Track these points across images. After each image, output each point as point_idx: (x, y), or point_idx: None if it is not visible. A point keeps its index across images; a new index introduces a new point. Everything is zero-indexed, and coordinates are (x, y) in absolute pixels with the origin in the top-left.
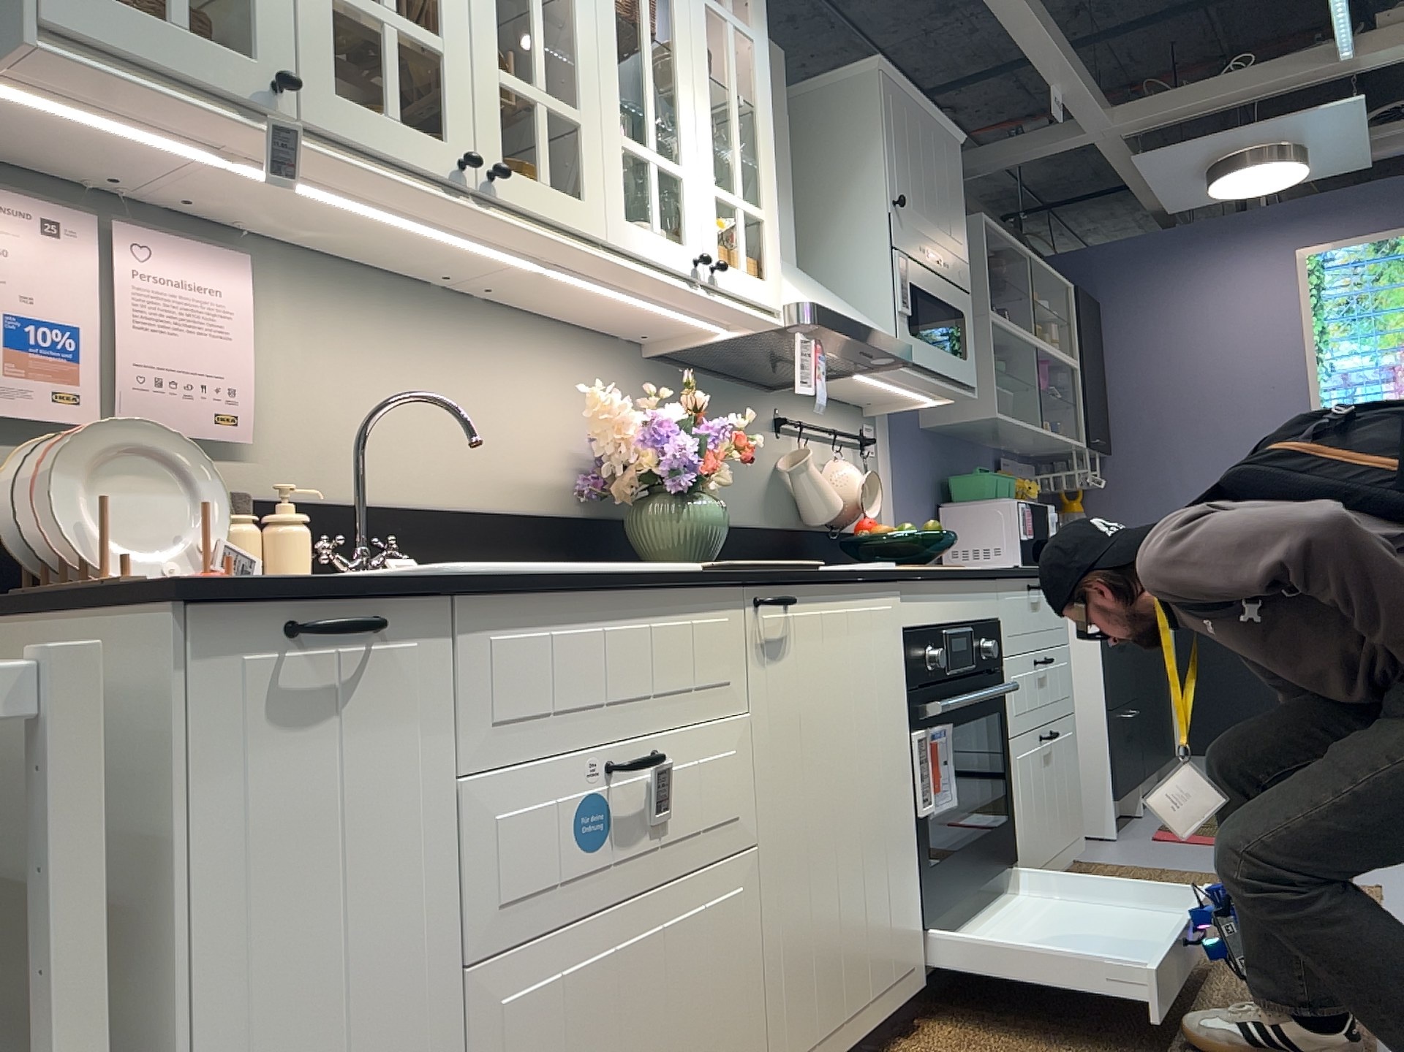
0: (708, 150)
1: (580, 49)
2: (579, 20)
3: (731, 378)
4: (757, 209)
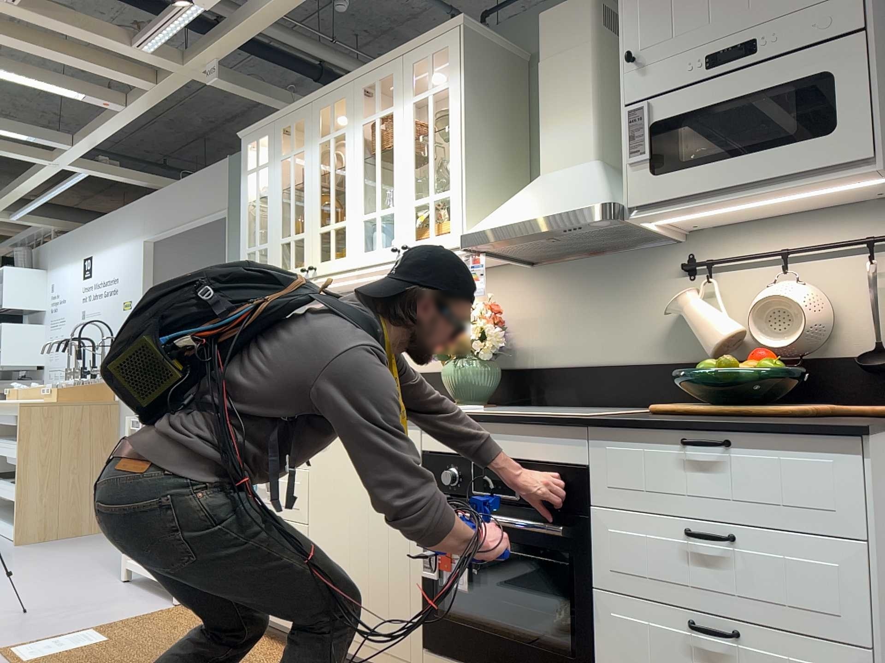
0: (409, 184)
1: (346, 192)
2: (346, 181)
3: (612, 252)
4: (442, 192)
